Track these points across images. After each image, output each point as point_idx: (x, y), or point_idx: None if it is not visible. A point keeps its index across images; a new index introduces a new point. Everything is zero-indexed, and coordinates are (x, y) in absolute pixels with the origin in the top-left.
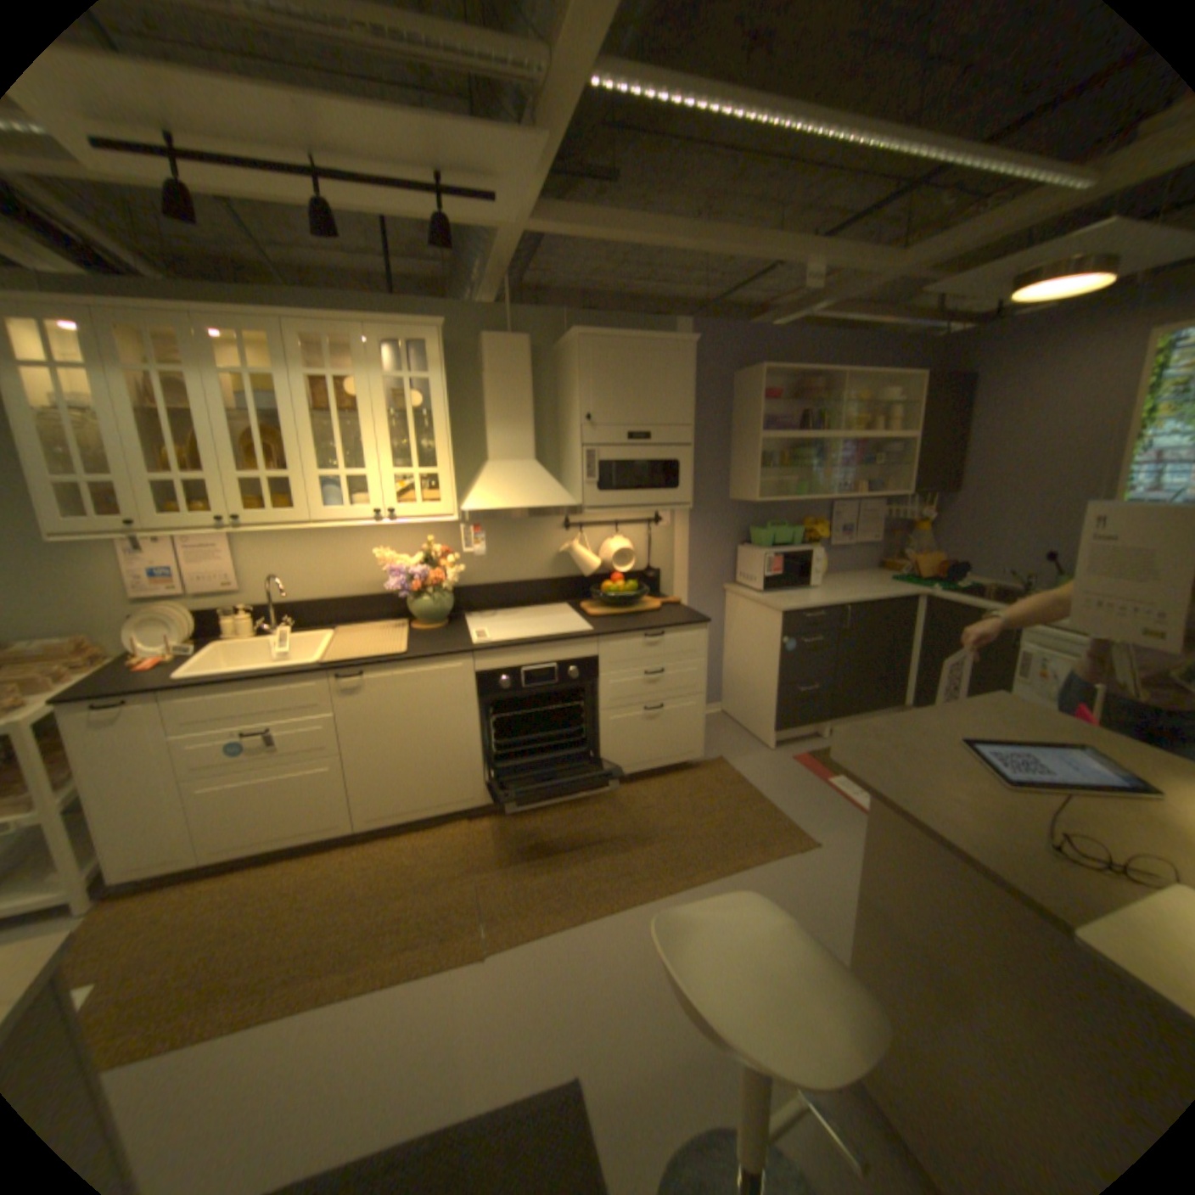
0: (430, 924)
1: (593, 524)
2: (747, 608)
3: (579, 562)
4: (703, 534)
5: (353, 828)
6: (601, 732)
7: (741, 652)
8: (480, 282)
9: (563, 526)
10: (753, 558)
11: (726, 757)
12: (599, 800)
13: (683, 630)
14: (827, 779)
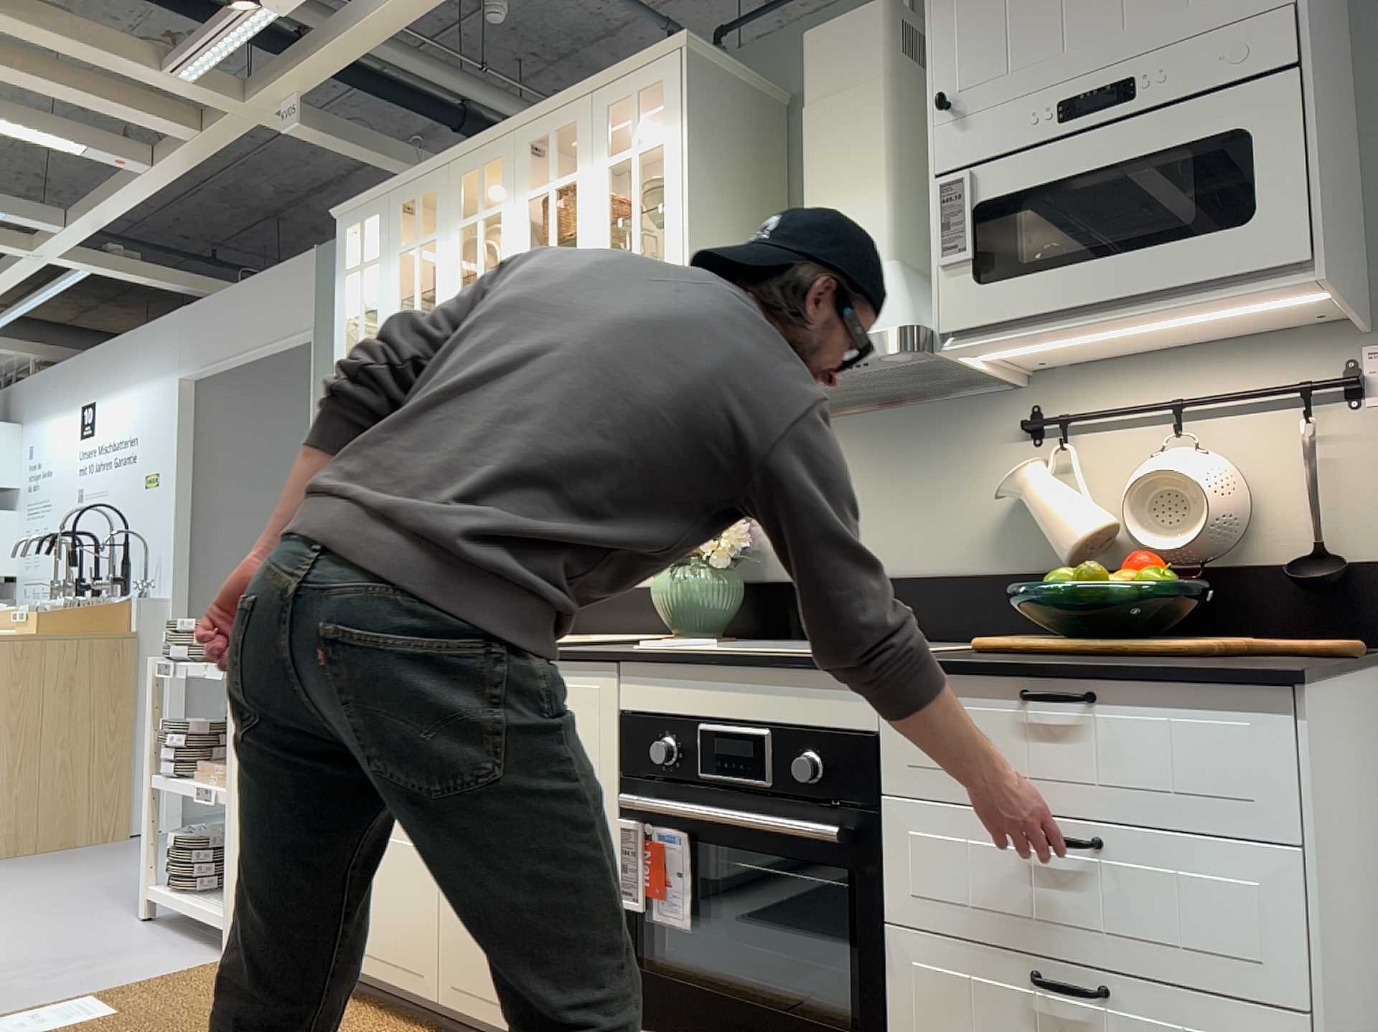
0: None
1: (1105, 417)
2: None
3: (1041, 519)
4: None
5: (436, 991)
6: (889, 1003)
7: None
8: None
9: (1023, 430)
10: None
11: None
12: None
13: (1178, 699)
14: None
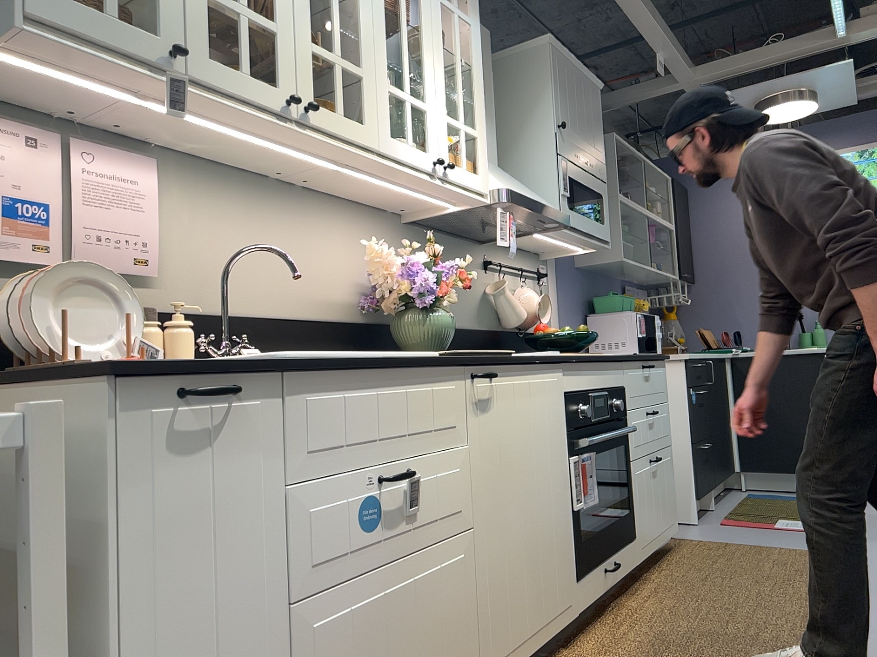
0: None
1: (507, 268)
2: None
3: (510, 307)
4: (567, 299)
5: None
6: (633, 492)
7: None
8: None
9: (485, 264)
10: (614, 324)
11: (673, 536)
12: (650, 589)
13: (658, 365)
14: (771, 525)
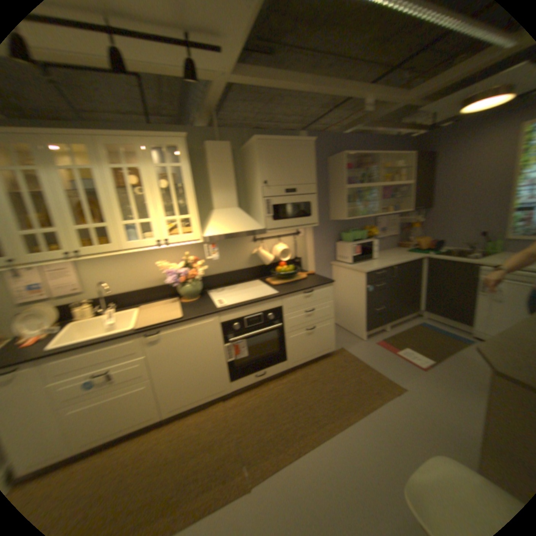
0: (213, 473)
1: (266, 238)
2: (344, 272)
3: (261, 258)
4: (318, 238)
5: (159, 419)
6: (285, 345)
7: (342, 294)
8: (197, 117)
9: (251, 240)
10: (344, 247)
11: (343, 347)
12: (287, 380)
13: (321, 287)
14: (395, 352)
